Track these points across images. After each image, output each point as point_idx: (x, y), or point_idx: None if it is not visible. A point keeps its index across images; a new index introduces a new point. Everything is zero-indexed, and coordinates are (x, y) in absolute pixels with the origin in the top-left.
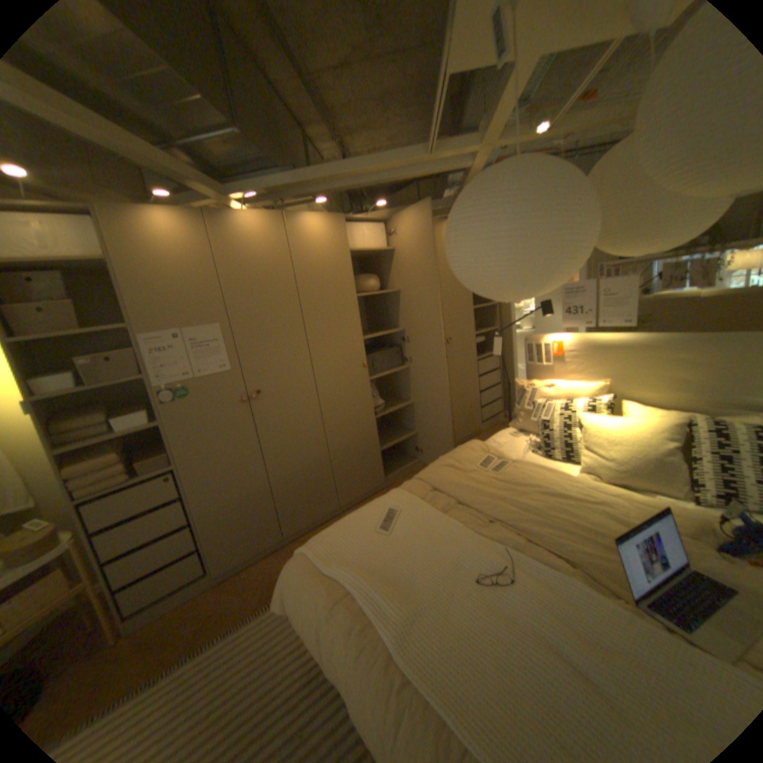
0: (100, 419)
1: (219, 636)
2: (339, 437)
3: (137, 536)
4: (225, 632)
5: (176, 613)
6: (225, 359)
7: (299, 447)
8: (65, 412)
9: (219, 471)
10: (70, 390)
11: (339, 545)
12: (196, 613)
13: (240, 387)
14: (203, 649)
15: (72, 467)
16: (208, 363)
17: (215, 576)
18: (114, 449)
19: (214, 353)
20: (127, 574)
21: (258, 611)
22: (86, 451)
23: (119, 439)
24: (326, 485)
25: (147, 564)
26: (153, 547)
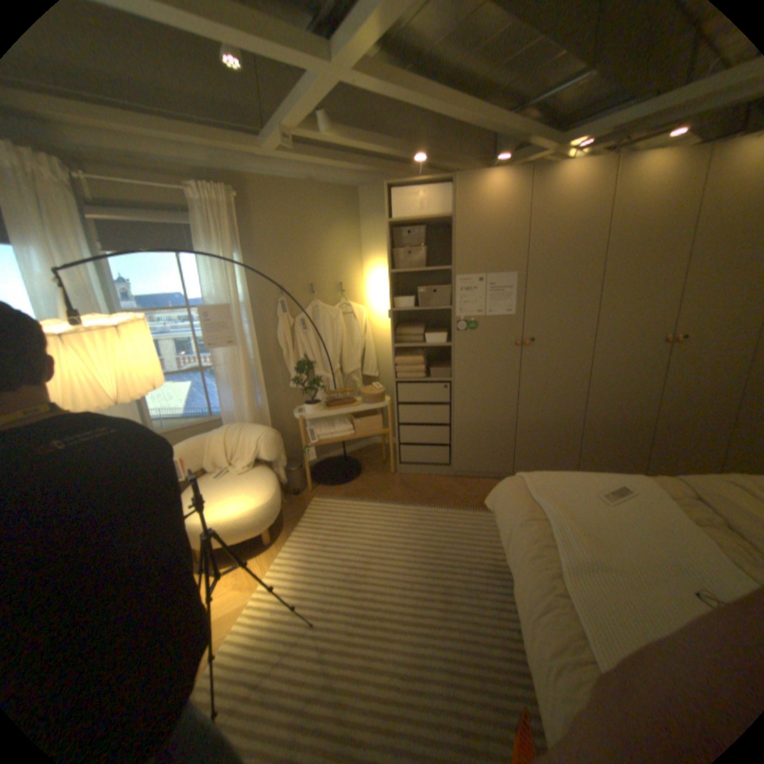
0: (419, 332)
1: (446, 506)
2: (603, 408)
3: (419, 416)
4: (450, 507)
5: (426, 478)
6: (512, 305)
7: (554, 401)
8: (403, 323)
9: (481, 395)
10: (410, 308)
11: (556, 487)
12: (437, 485)
13: (517, 332)
14: (435, 507)
15: (399, 358)
16: (497, 305)
17: (455, 470)
18: (422, 355)
19: (505, 298)
20: (408, 437)
21: (476, 509)
22: (408, 351)
23: (426, 349)
24: (569, 448)
25: (420, 437)
26: (425, 428)
